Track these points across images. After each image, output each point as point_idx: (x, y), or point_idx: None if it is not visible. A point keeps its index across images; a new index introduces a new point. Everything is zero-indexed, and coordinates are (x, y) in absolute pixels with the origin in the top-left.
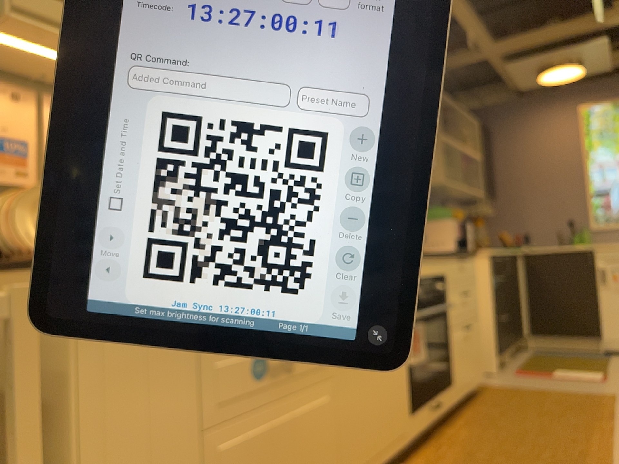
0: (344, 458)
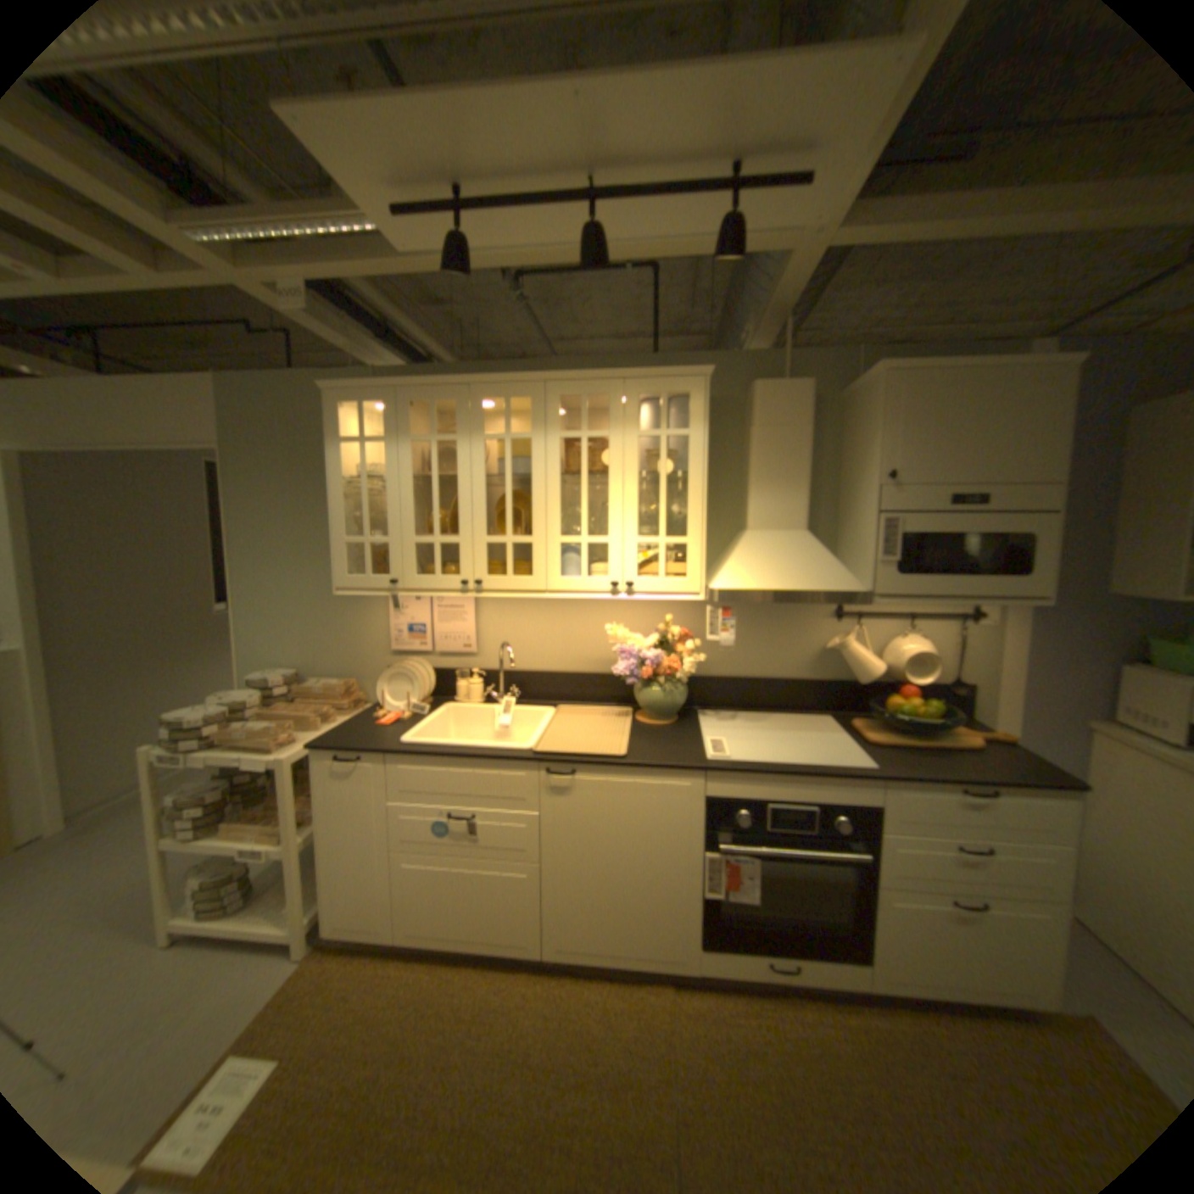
0: (550, 932)
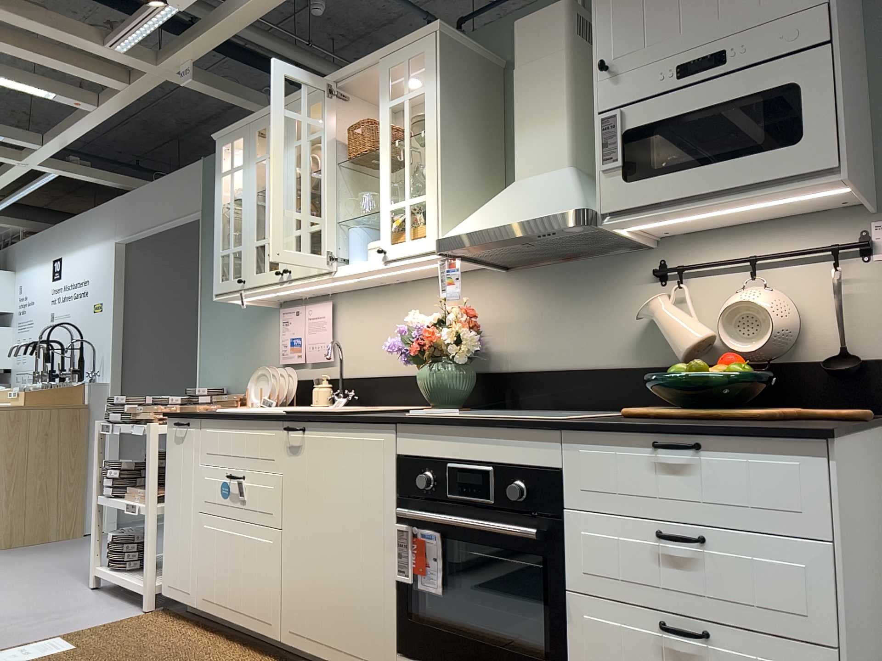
0: (285, 608)
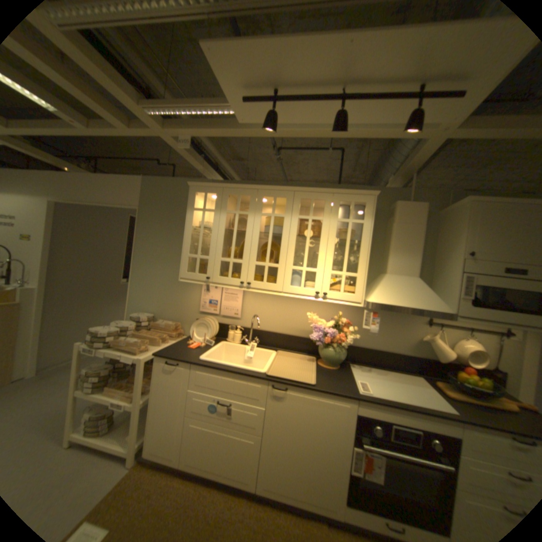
0: (262, 478)
